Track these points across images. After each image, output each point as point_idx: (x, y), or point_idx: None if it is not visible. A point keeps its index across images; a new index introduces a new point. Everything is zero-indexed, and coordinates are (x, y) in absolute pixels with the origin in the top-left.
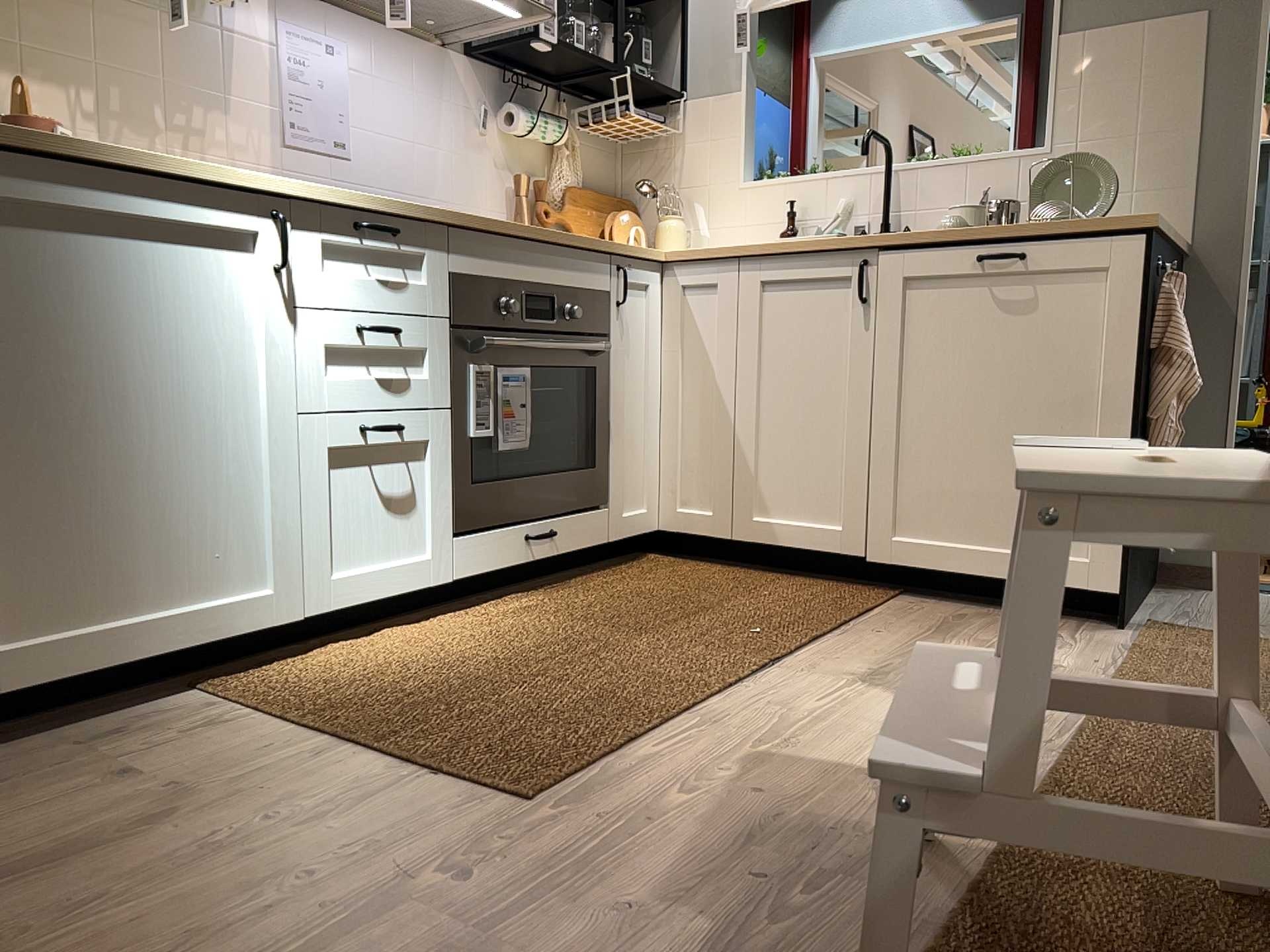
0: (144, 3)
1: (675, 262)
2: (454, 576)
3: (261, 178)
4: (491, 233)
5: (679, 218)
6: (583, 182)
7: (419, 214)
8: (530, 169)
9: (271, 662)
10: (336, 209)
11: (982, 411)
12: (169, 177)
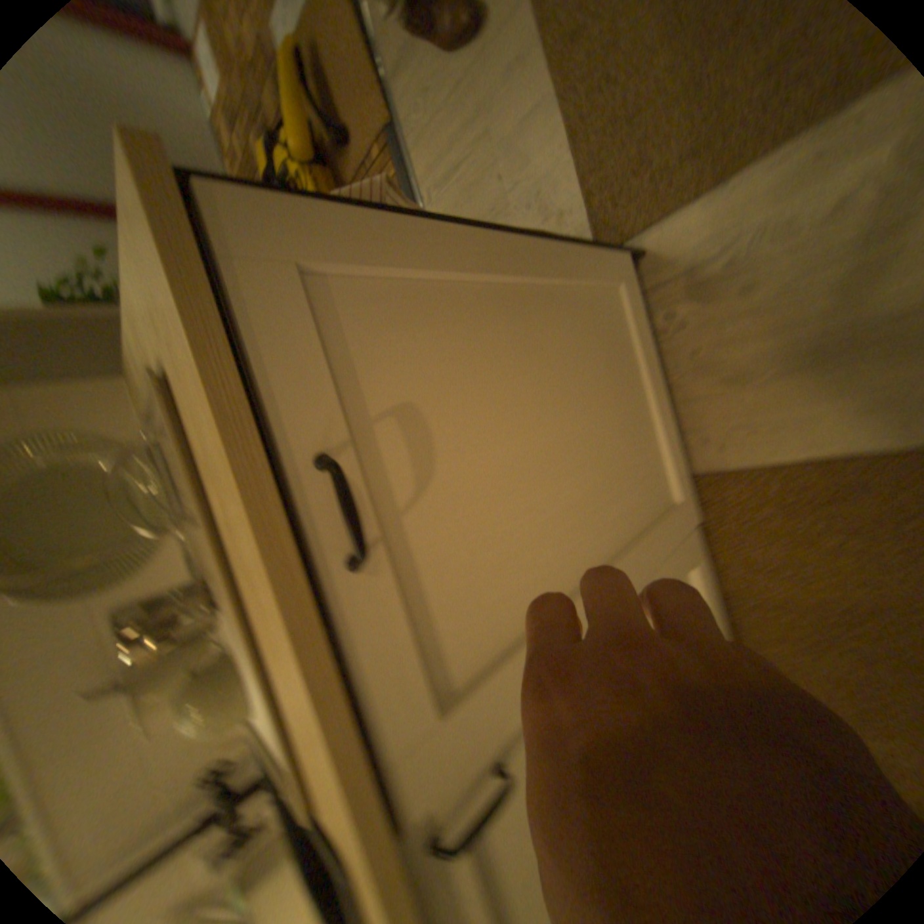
0: None
1: None
2: None
3: None
4: None
5: None
6: None
7: None
8: None
9: None
10: None
11: (572, 445)
12: None
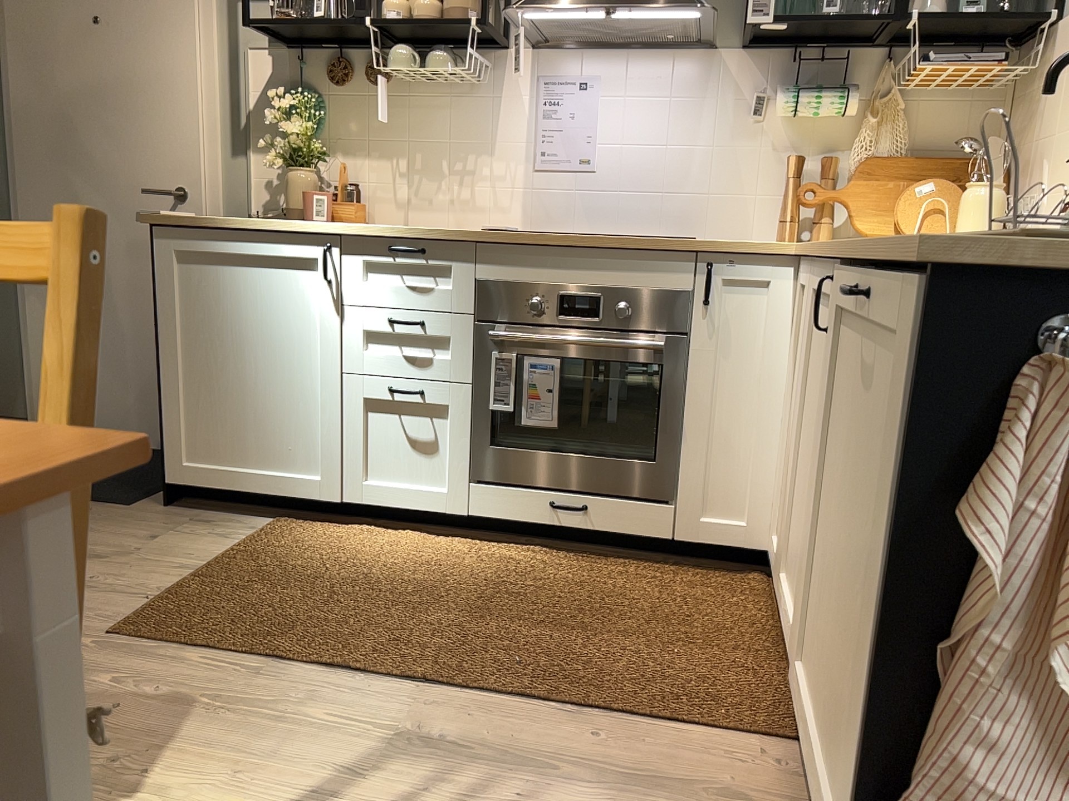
0: (437, 95)
1: (798, 262)
2: (470, 512)
3: (322, 226)
4: (519, 247)
5: (995, 188)
6: (919, 150)
7: (440, 237)
8: (823, 147)
9: (337, 521)
10: (372, 240)
11: (841, 535)
12: (264, 232)
